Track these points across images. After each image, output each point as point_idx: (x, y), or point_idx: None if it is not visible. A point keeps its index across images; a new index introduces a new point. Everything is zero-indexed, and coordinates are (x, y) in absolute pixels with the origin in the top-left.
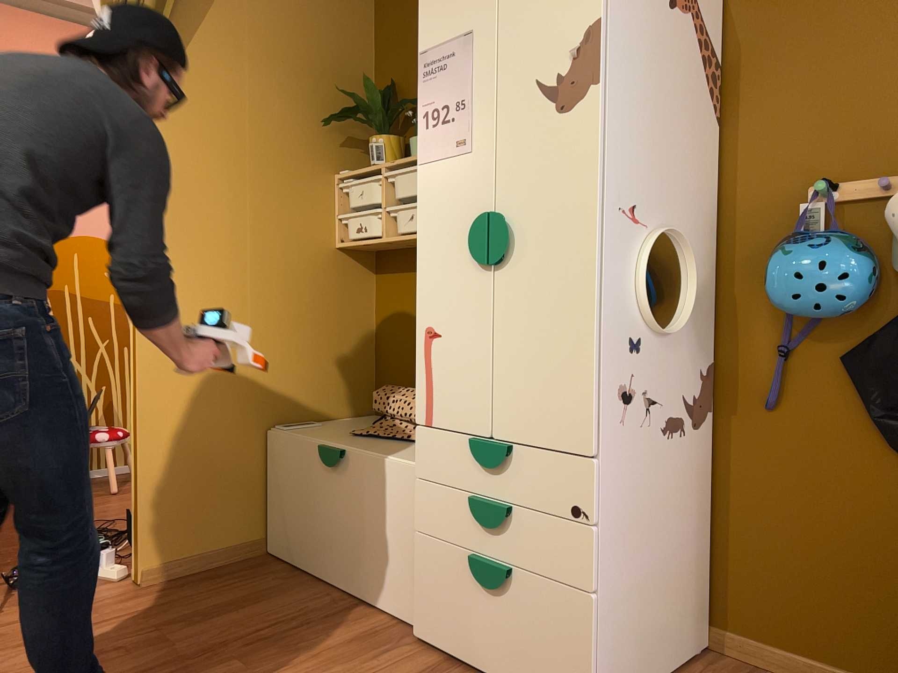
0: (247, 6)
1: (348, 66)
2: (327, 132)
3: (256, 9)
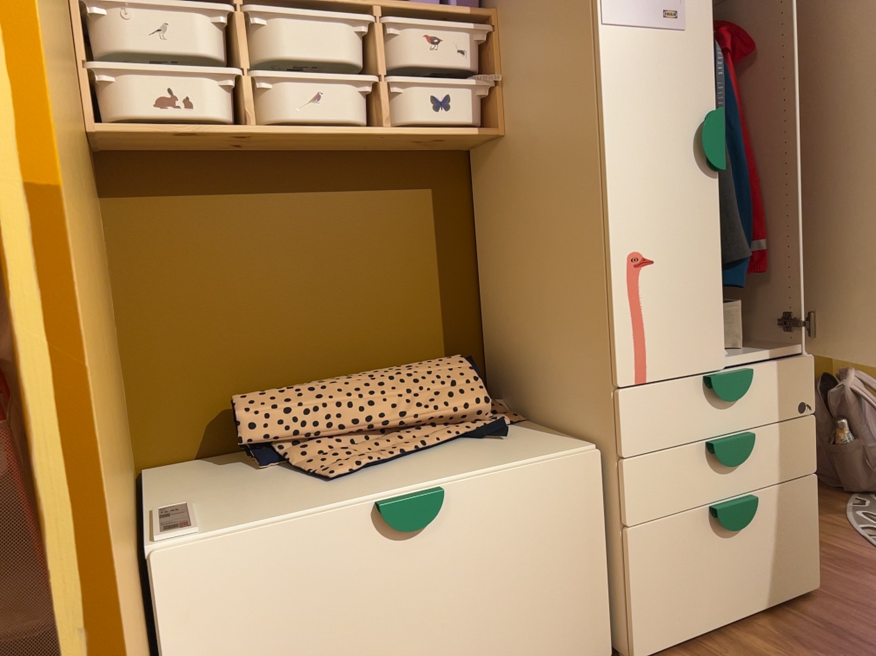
0: None
1: None
2: None
3: None
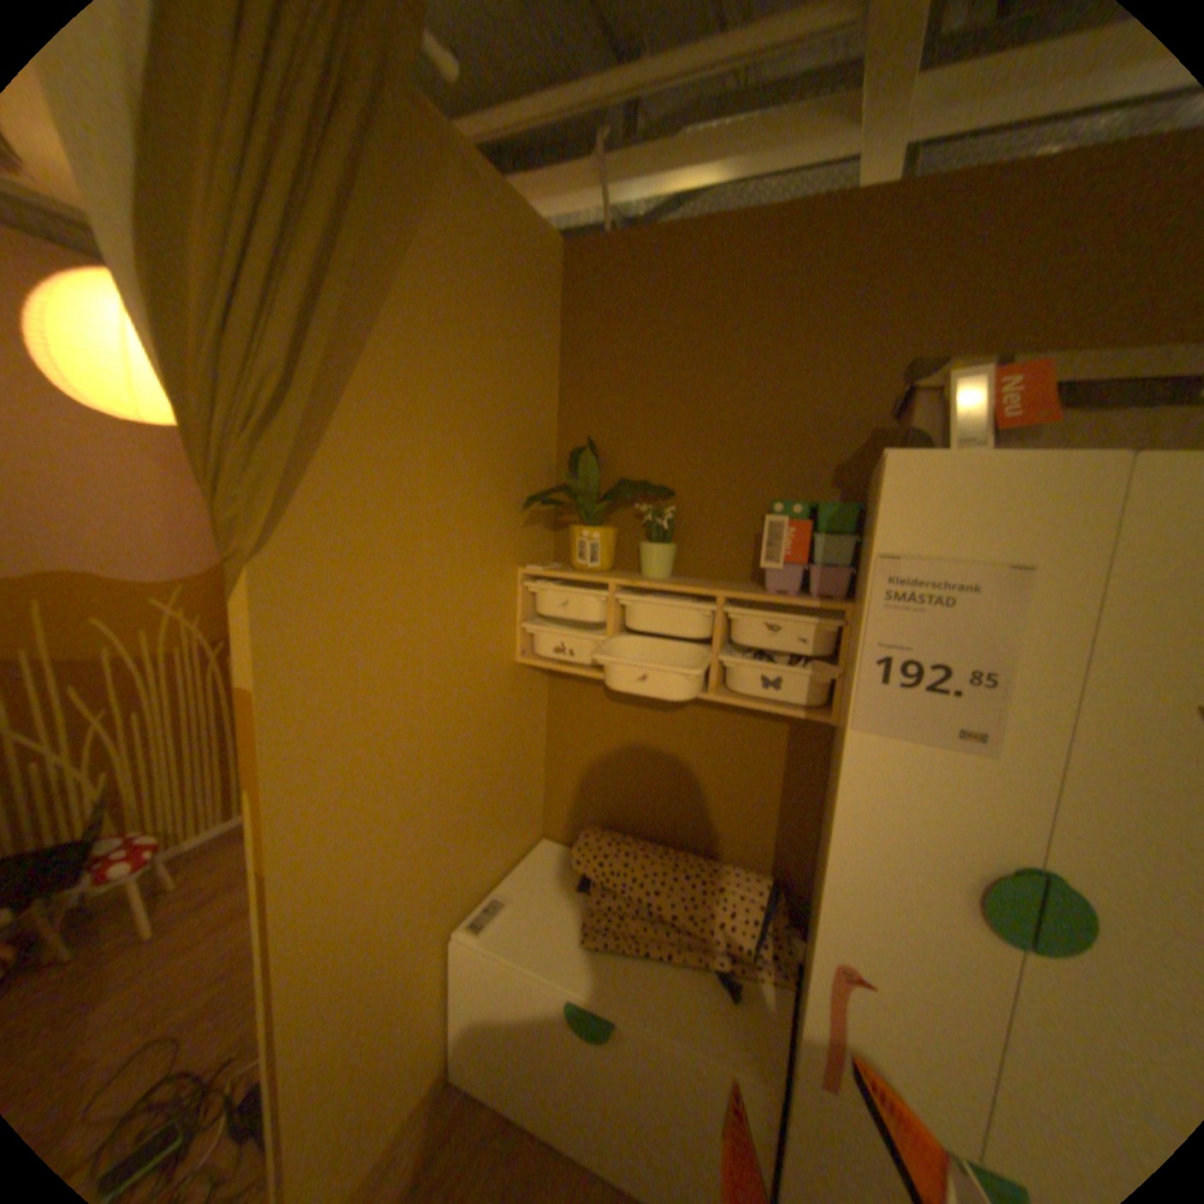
0: (422, 320)
1: (534, 410)
2: (512, 510)
3: (435, 327)
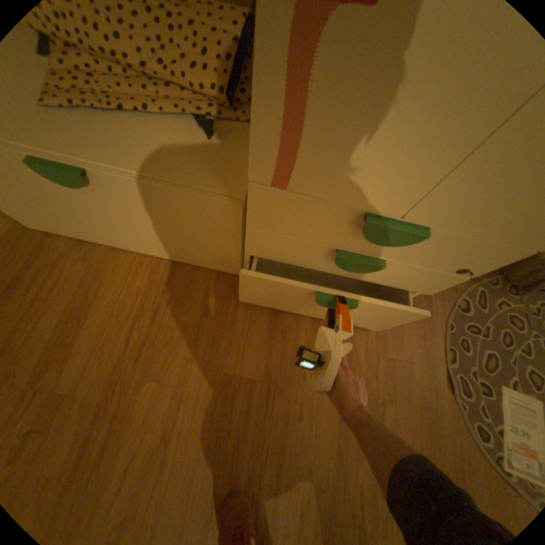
0: None
1: None
2: None
3: None
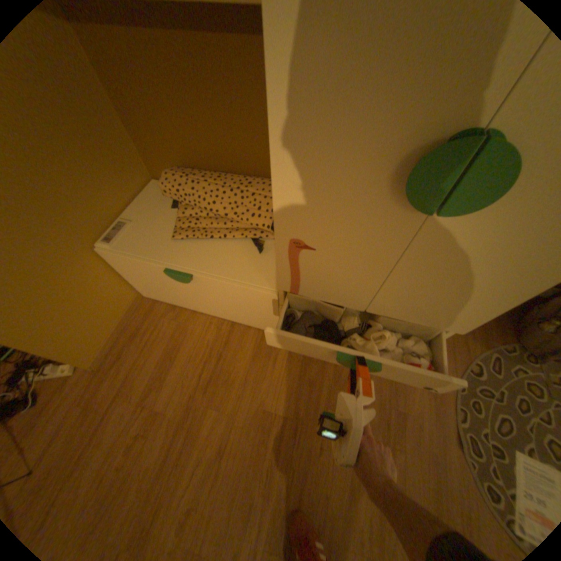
0: None
1: None
2: None
3: None
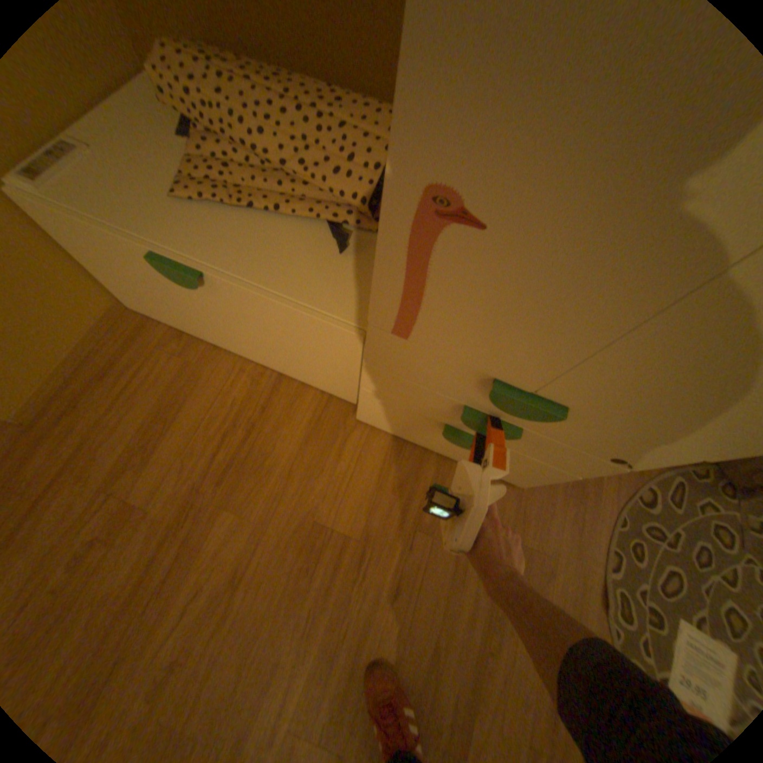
0: None
1: None
2: None
3: None
